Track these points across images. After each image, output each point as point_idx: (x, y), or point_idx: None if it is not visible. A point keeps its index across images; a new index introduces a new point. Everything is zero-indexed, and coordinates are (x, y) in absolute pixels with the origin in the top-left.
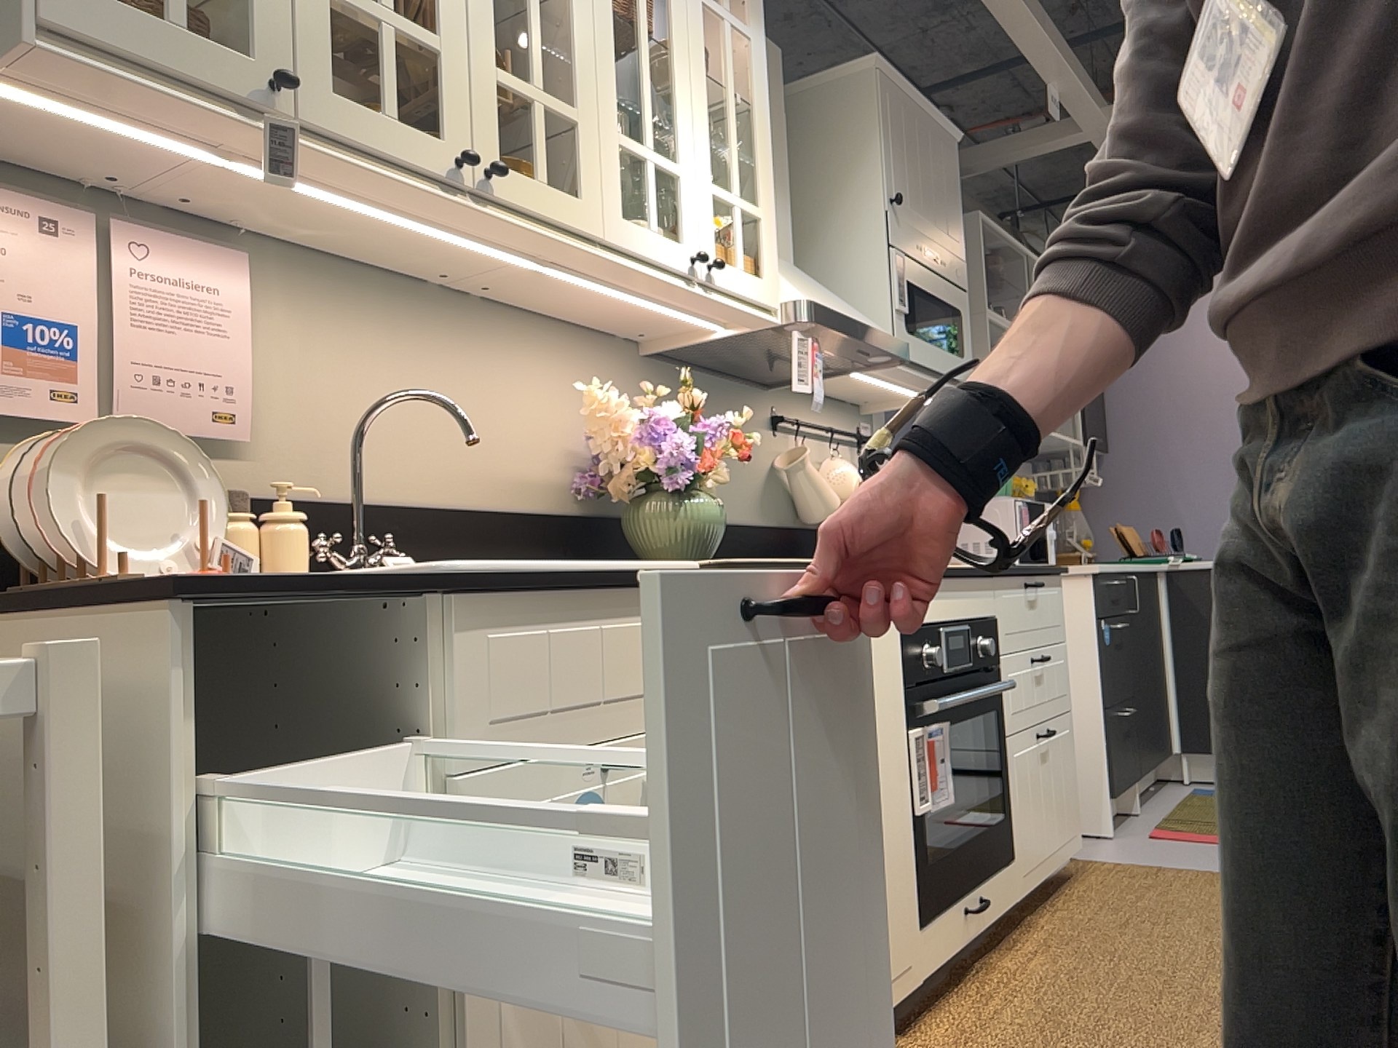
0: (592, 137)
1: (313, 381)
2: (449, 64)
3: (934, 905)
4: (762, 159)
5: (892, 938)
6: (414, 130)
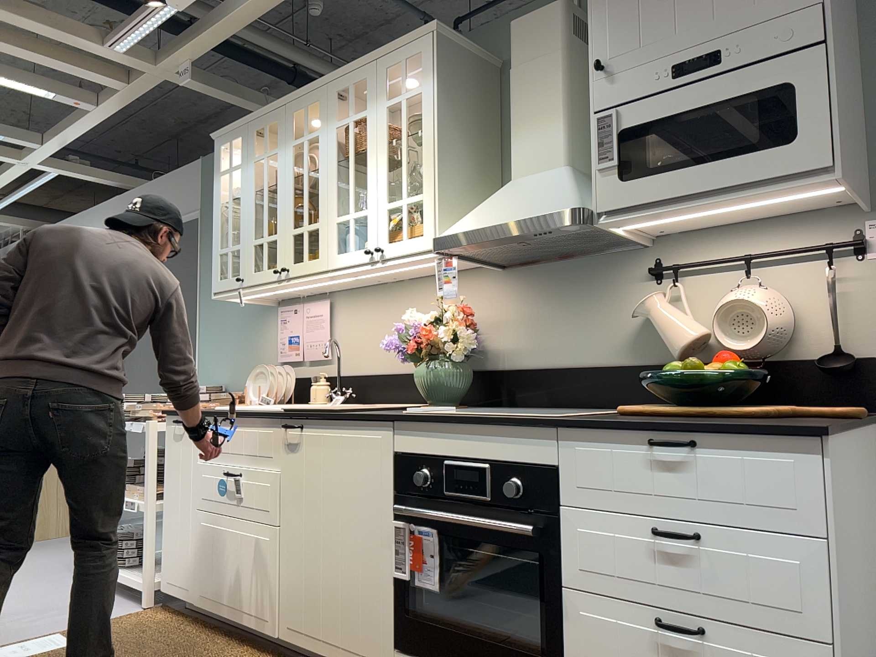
0: (323, 228)
1: (350, 333)
2: (278, 240)
3: (411, 647)
4: (424, 161)
5: (362, 631)
6: (269, 270)
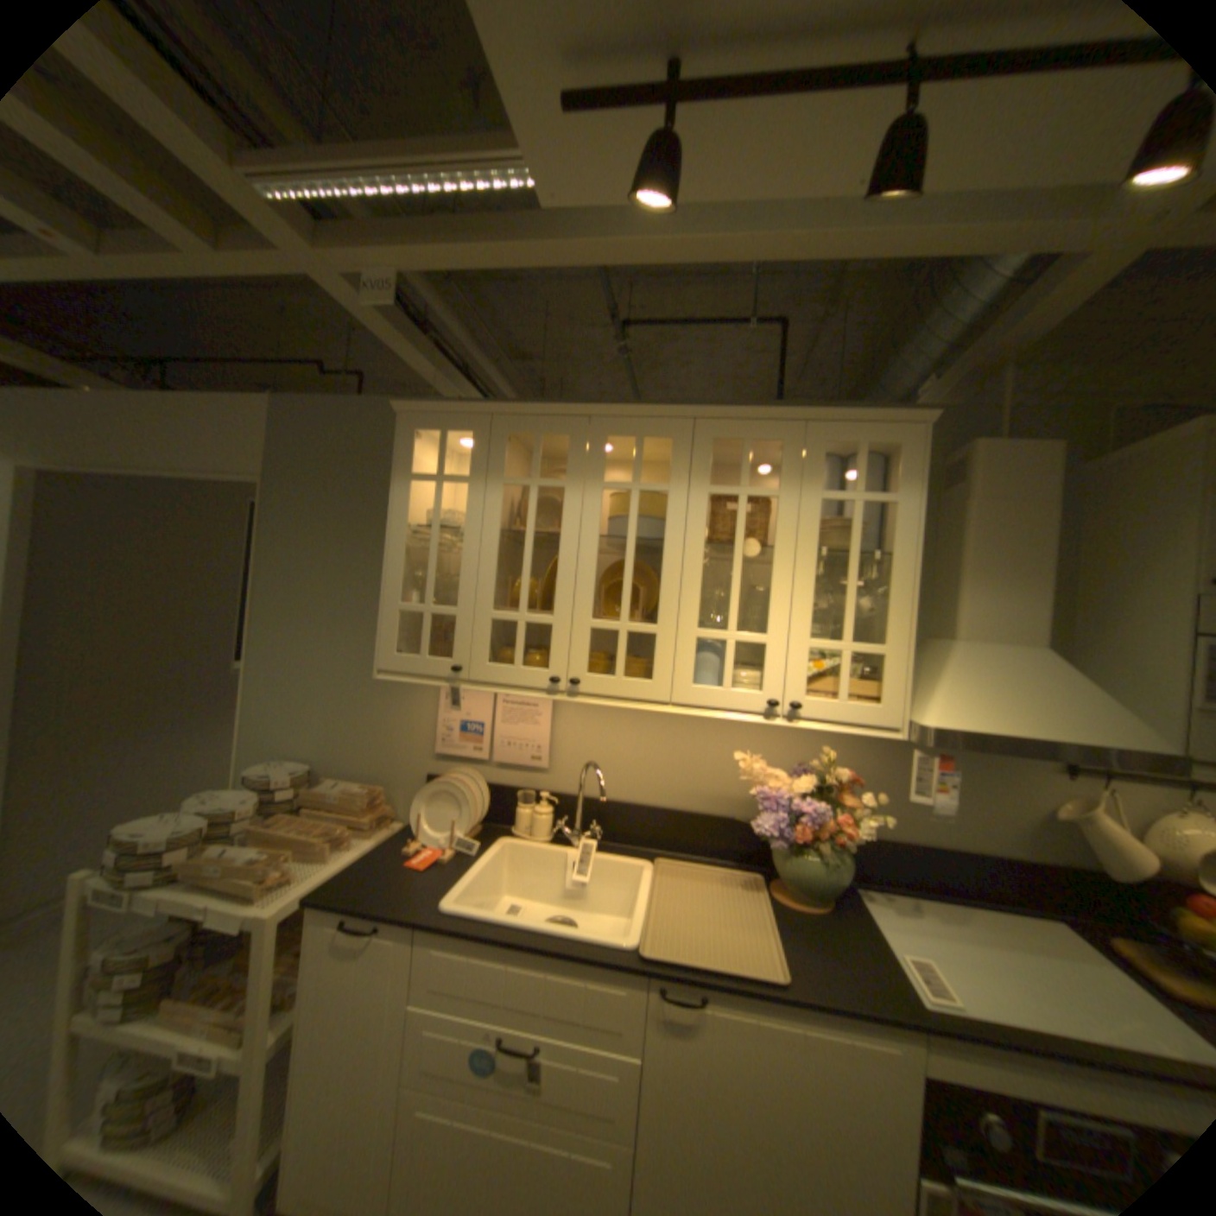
0: (669, 640)
1: (587, 740)
2: (559, 629)
3: None
4: (895, 603)
5: None
6: (532, 670)
